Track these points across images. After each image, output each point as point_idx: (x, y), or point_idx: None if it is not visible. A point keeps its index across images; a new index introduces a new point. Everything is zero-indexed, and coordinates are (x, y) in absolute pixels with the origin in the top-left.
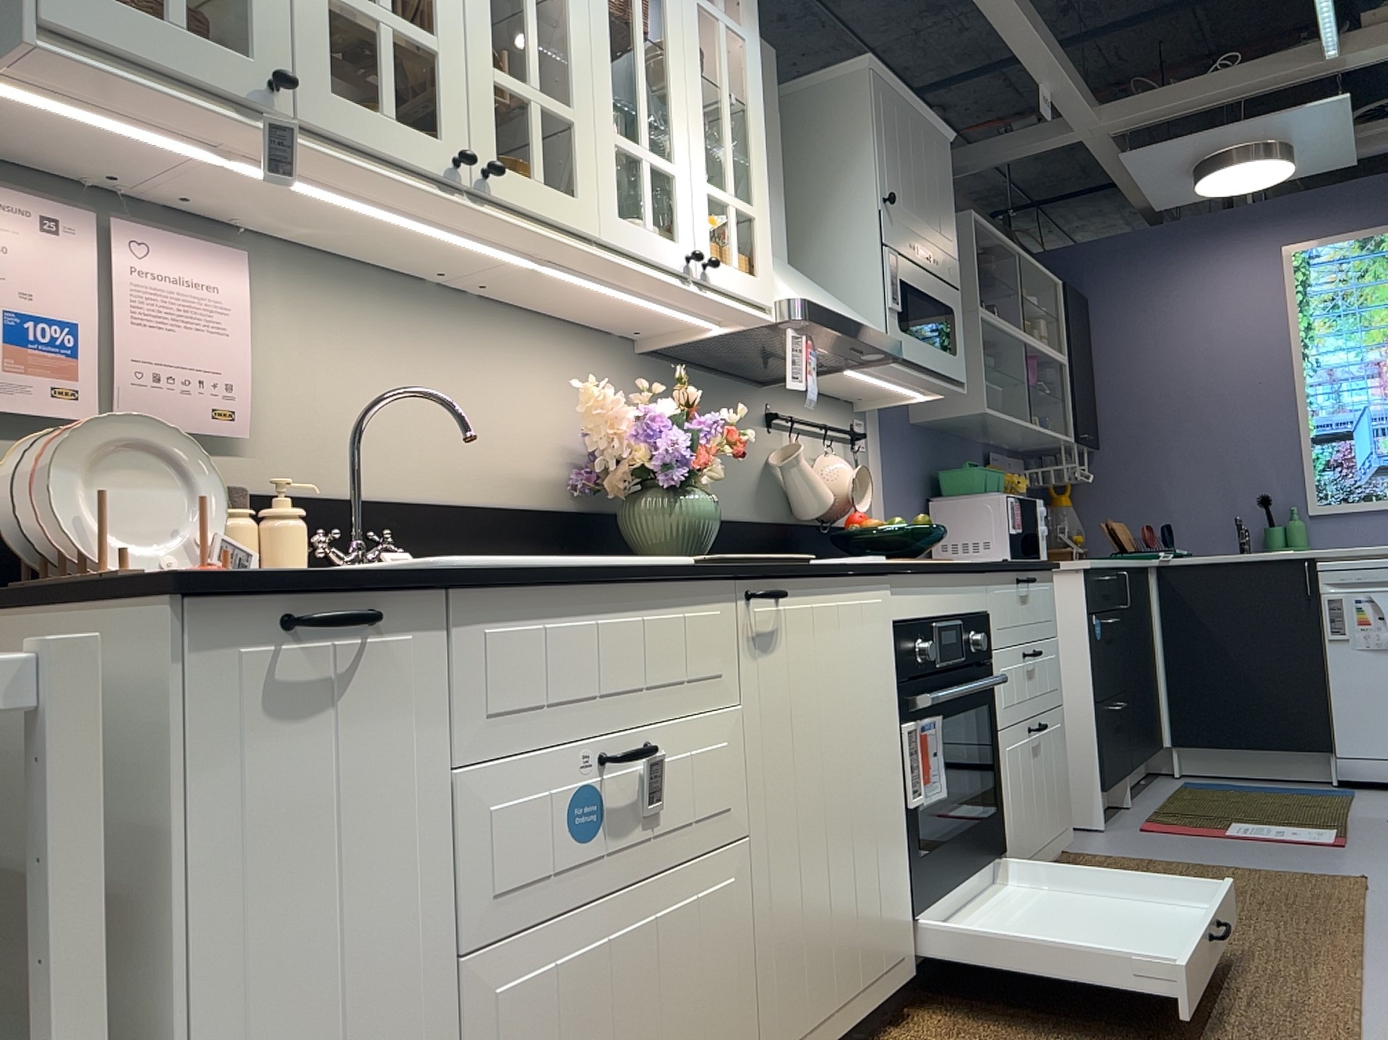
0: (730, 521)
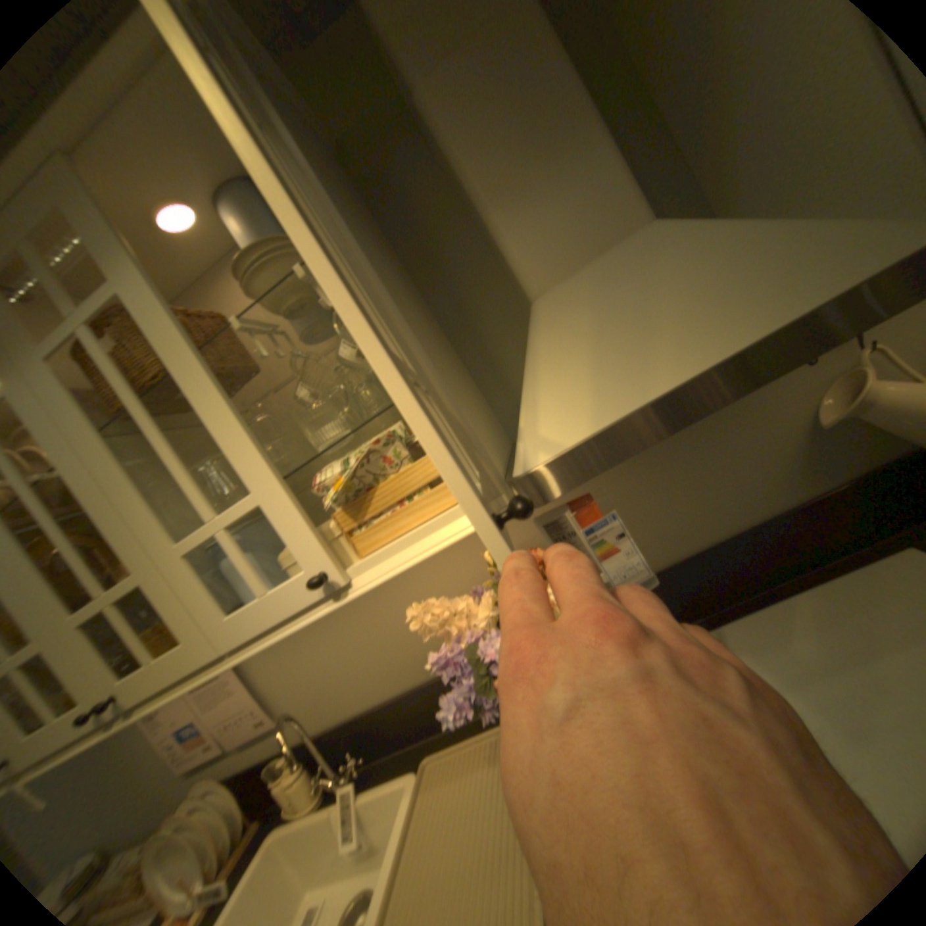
0: (749, 533)
